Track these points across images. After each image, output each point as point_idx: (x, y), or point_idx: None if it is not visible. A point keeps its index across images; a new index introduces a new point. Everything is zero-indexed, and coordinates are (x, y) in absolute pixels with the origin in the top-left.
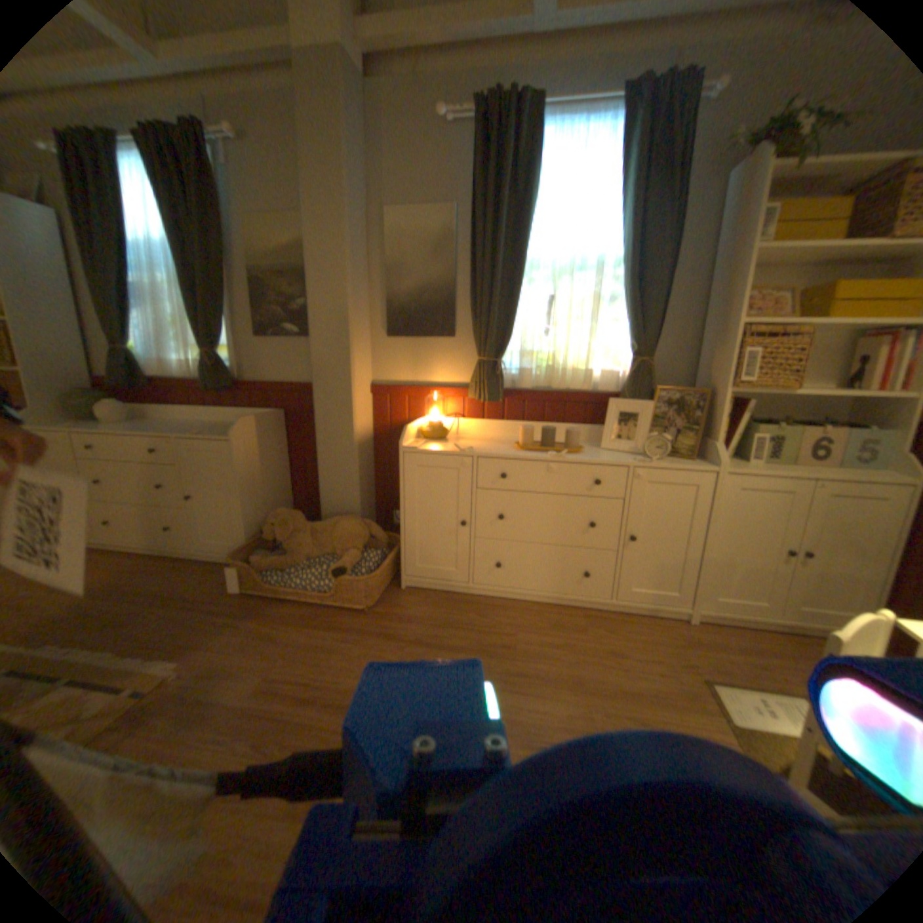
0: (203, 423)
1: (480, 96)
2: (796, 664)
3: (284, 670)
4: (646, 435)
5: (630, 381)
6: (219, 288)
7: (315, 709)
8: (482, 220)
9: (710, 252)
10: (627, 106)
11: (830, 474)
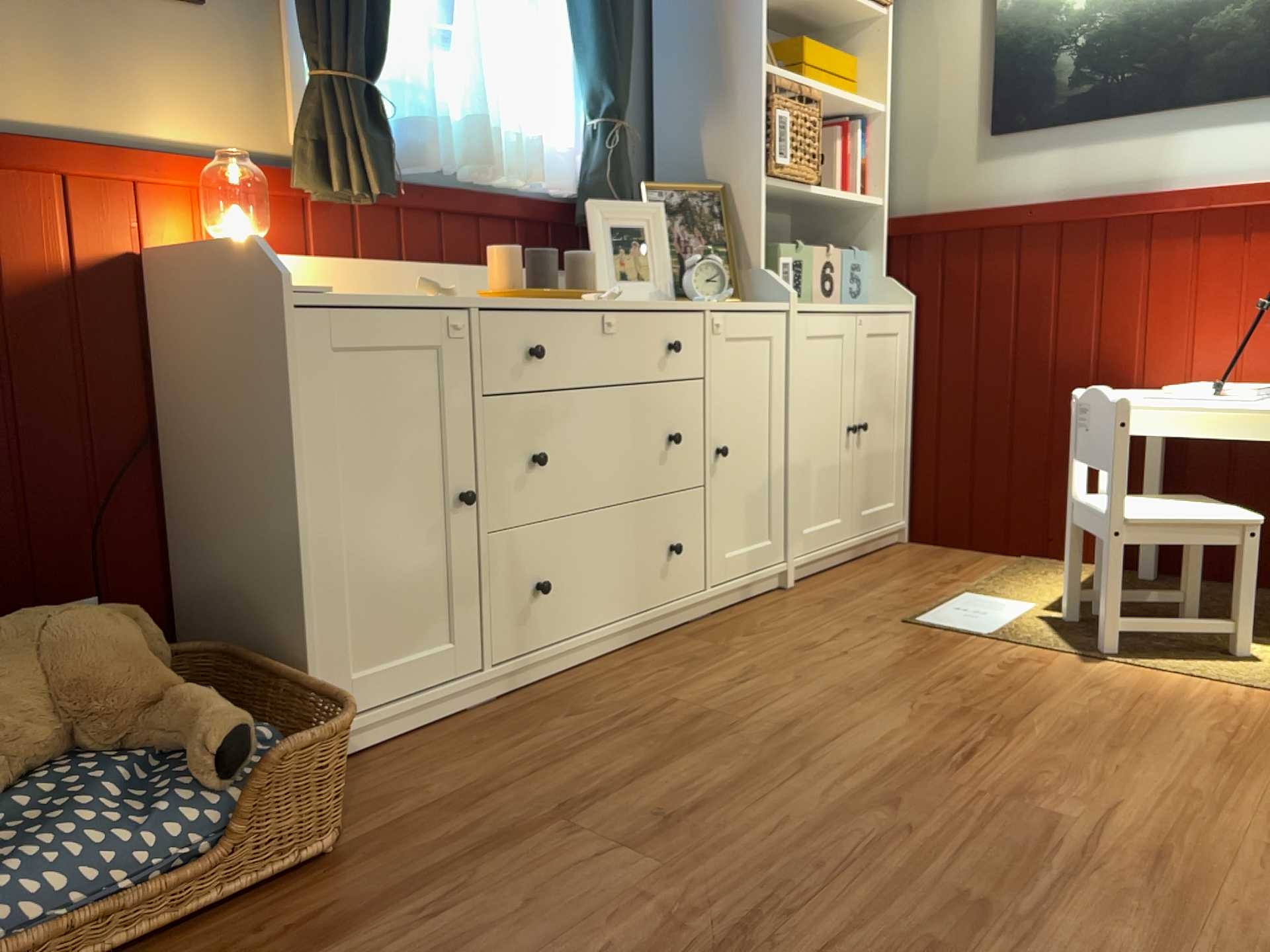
0: None
1: None
2: (906, 575)
3: None
4: (670, 264)
5: (611, 166)
6: None
7: None
8: None
9: None
10: None
11: (858, 306)
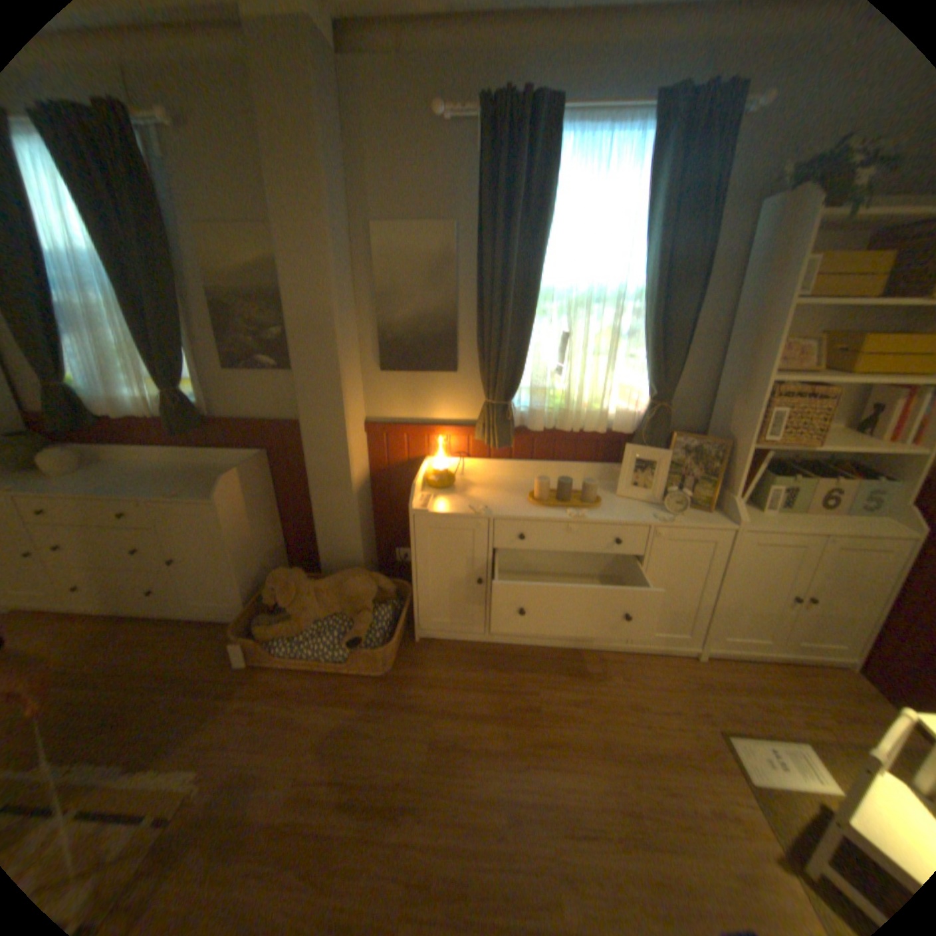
0: (171, 468)
1: (485, 95)
2: (797, 702)
3: (312, 768)
4: (664, 486)
5: (648, 426)
6: (171, 317)
7: (354, 818)
8: (488, 245)
9: (734, 285)
10: (656, 114)
11: (841, 529)
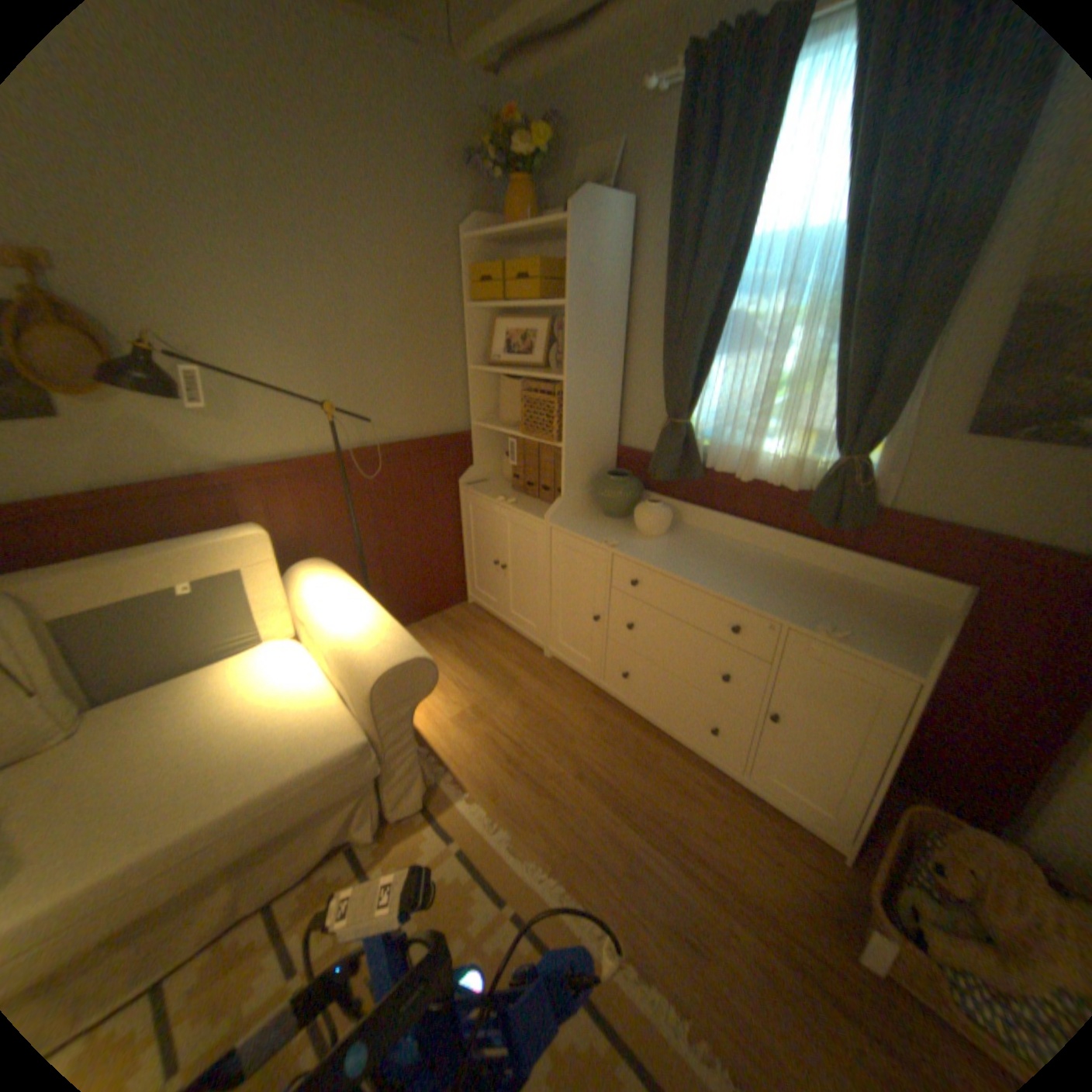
0: (786, 564)
1: None
2: None
3: None
4: None
5: None
6: (936, 332)
7: None
8: None
9: None
10: None
11: None
